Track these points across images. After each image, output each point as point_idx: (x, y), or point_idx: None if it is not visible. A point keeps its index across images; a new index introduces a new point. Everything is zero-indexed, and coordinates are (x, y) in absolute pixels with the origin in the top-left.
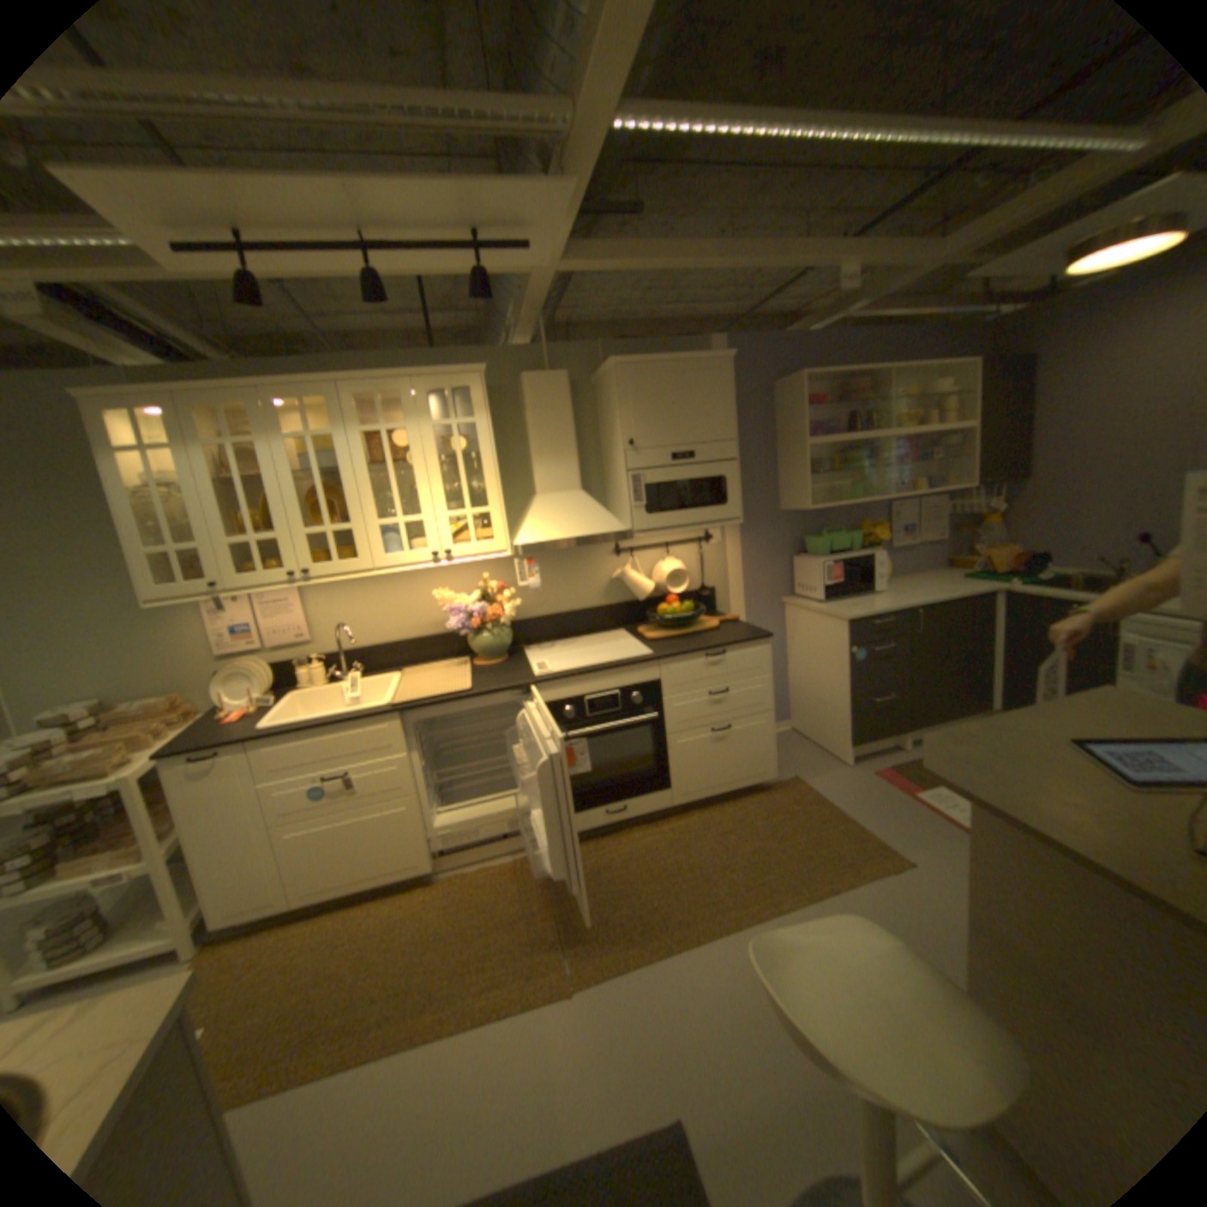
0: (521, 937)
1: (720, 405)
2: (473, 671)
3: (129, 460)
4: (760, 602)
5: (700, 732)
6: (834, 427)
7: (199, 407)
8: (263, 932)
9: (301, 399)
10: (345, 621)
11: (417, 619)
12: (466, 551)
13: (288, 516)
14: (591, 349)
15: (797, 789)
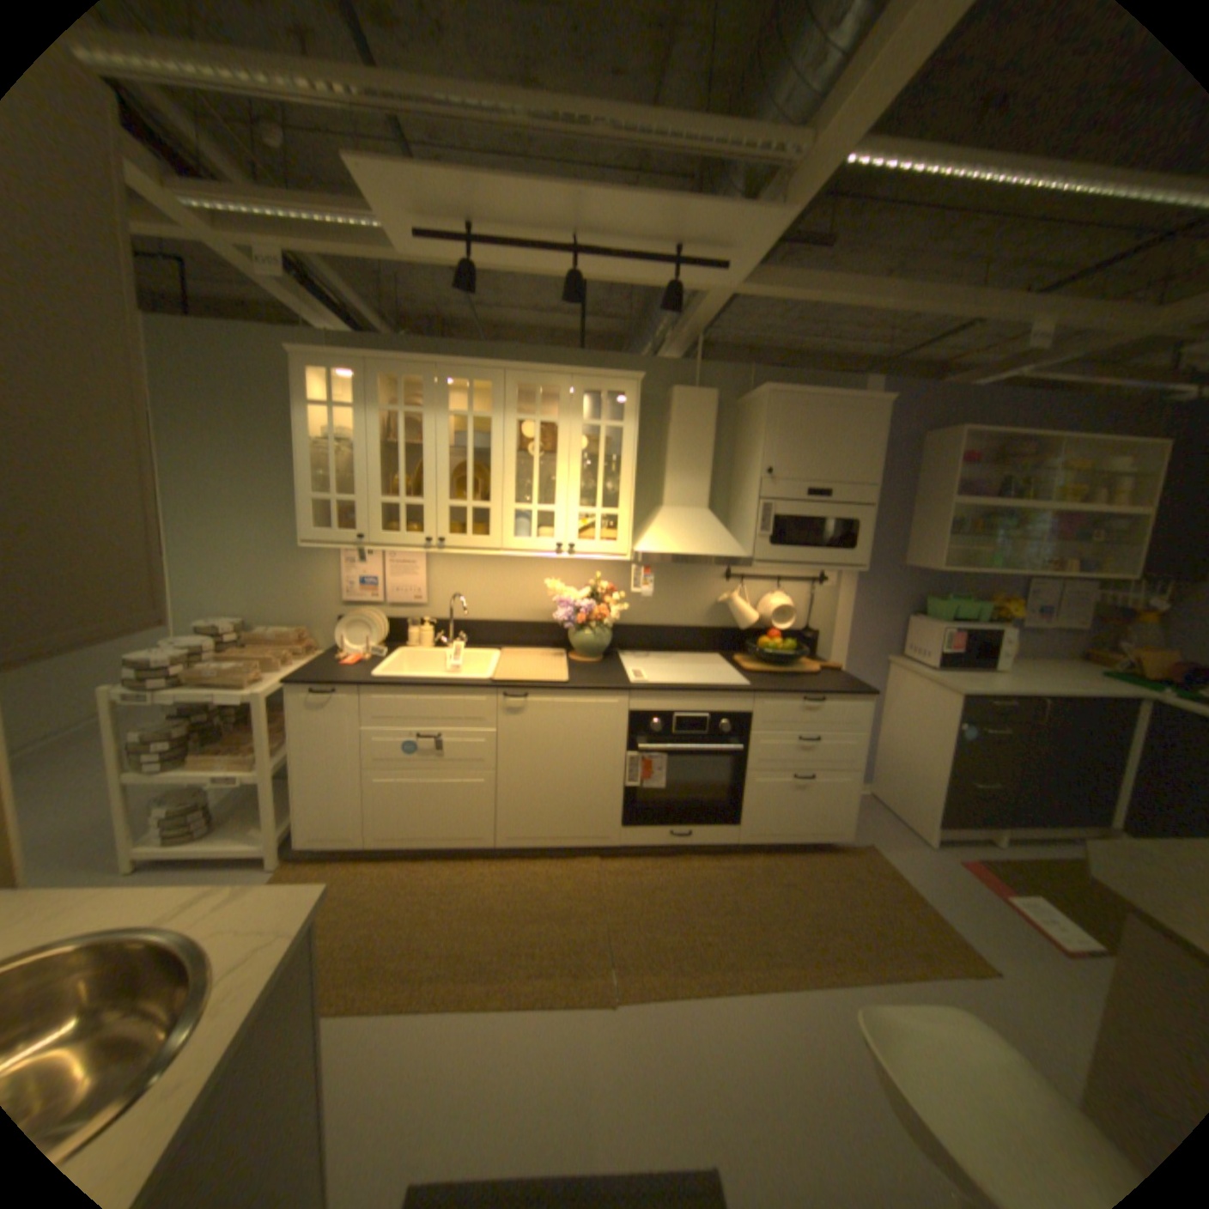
0: (572, 935)
1: (869, 448)
2: (568, 665)
3: (313, 414)
4: (864, 656)
5: (782, 775)
6: (984, 489)
7: (381, 376)
8: (335, 864)
9: (467, 381)
10: (459, 592)
11: (523, 604)
12: (588, 548)
13: (436, 487)
14: (743, 372)
15: (872, 859)
